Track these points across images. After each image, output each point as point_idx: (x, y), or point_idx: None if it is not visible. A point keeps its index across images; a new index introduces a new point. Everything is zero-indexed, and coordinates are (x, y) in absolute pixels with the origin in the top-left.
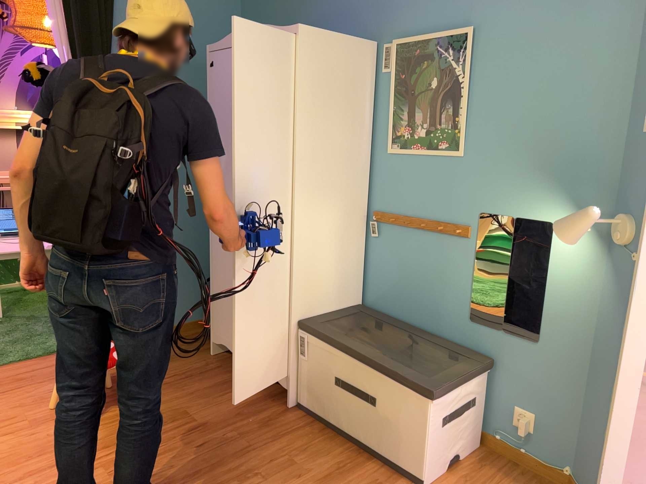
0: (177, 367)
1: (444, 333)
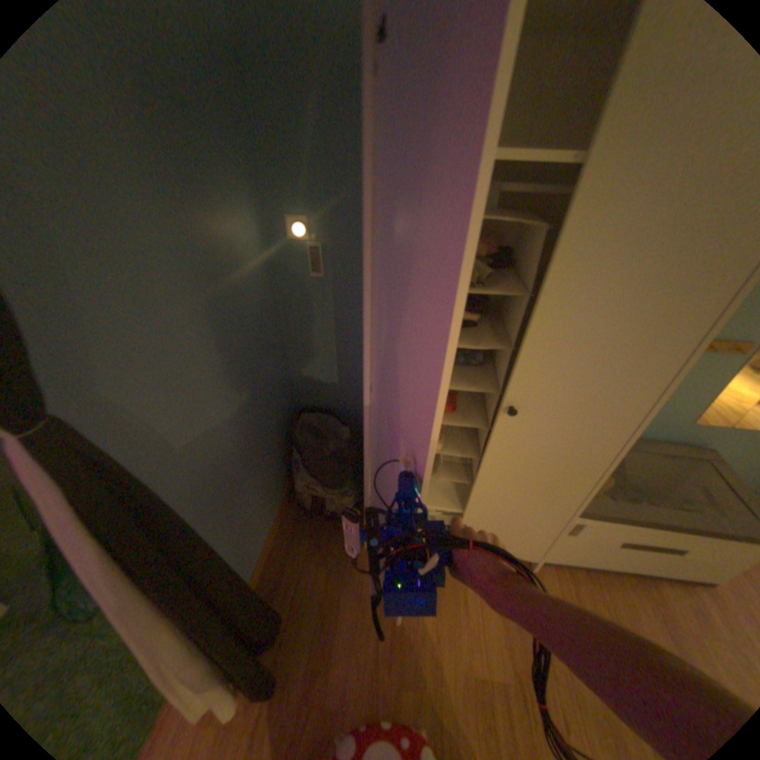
0: (364, 603)
1: (658, 436)
